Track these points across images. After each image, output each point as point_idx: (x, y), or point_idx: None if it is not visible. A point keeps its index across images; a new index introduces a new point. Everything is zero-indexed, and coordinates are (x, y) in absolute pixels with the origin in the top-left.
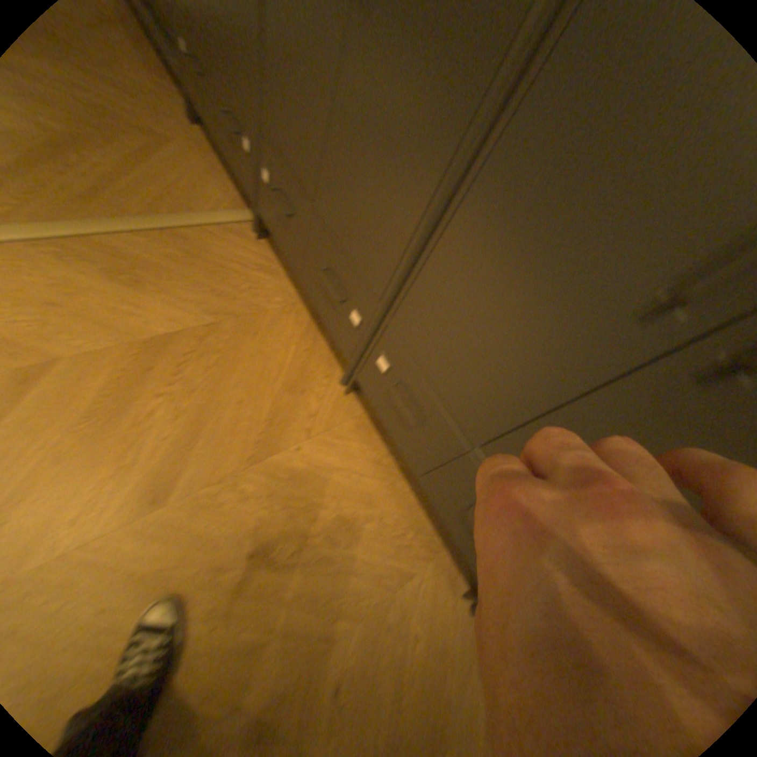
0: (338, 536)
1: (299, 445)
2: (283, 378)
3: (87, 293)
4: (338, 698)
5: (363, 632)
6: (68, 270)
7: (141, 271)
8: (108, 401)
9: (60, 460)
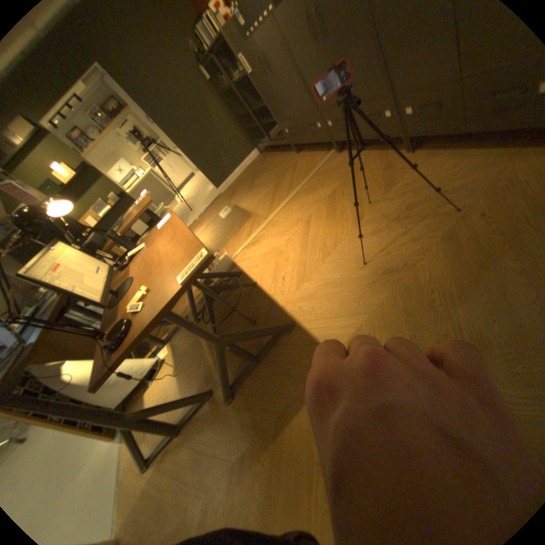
0: (446, 182)
1: (404, 175)
2: (382, 168)
3: (307, 198)
4: (488, 214)
5: (487, 194)
6: (299, 198)
7: (315, 185)
8: (331, 210)
9: (329, 225)
